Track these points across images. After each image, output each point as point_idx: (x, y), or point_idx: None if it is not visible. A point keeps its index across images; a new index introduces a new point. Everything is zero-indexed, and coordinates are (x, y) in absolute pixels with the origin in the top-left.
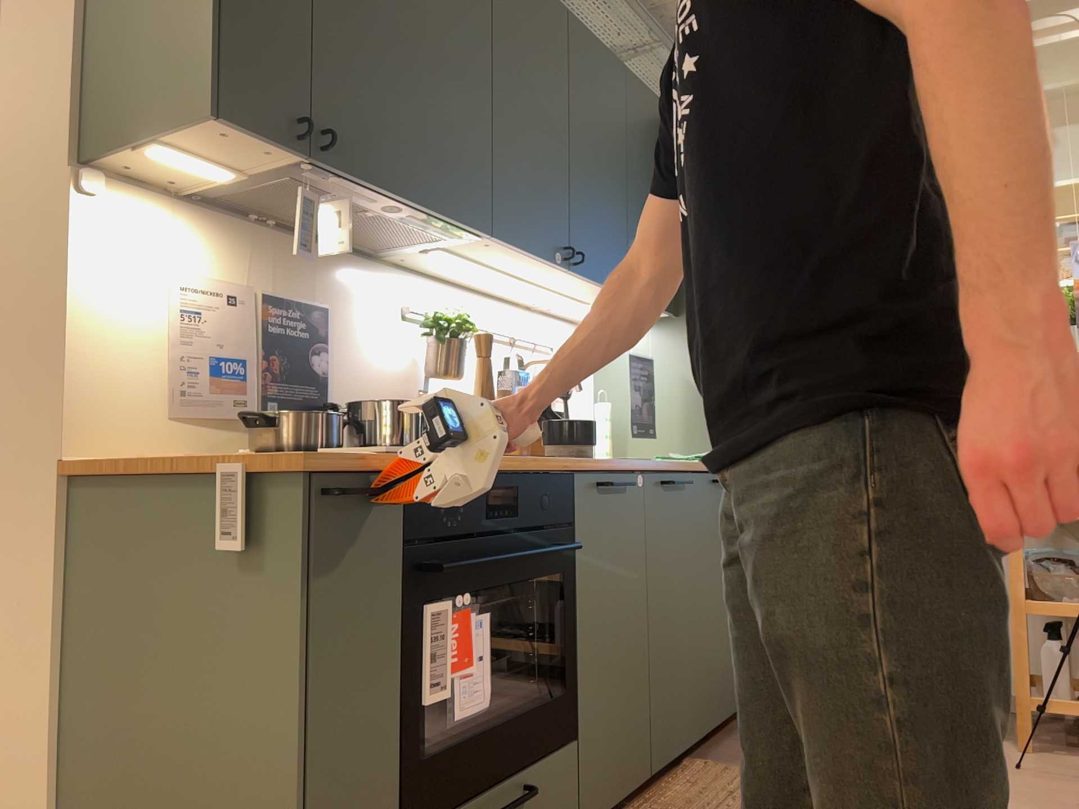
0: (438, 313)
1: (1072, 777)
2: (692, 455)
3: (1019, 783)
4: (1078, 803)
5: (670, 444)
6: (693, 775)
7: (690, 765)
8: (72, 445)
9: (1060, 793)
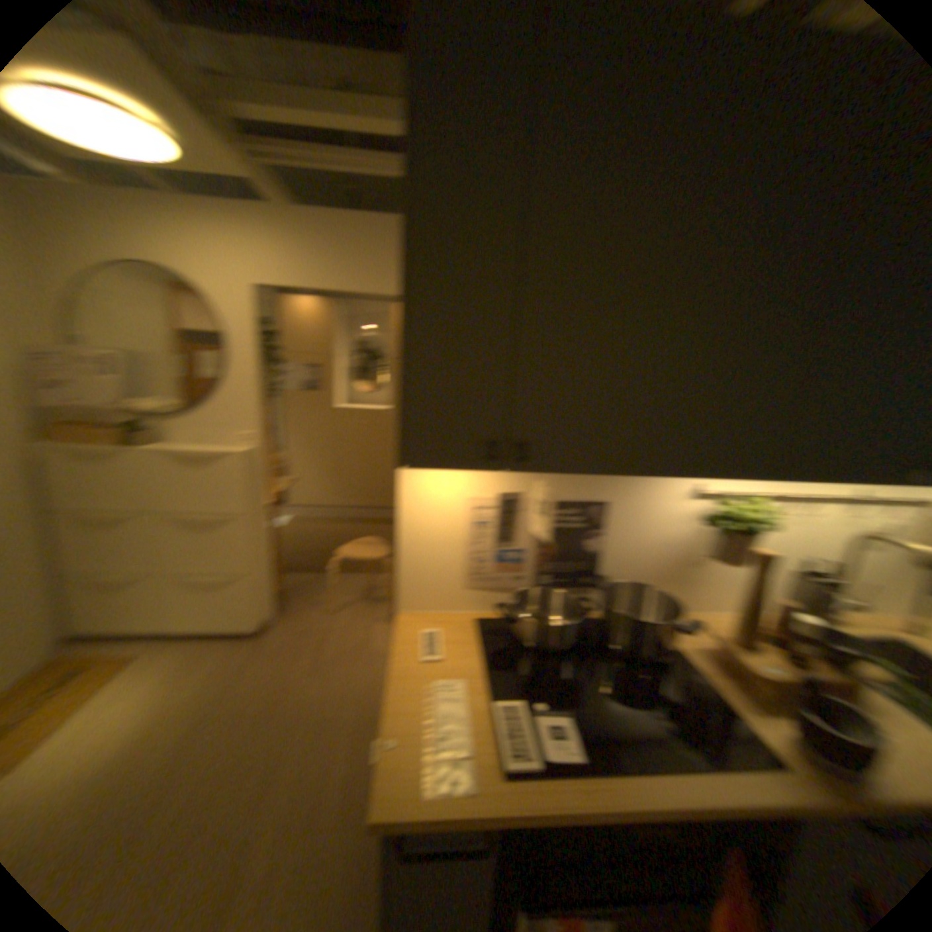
0: (735, 502)
1: None
2: None
3: None
4: None
5: None
6: None
7: None
8: (407, 603)
9: None
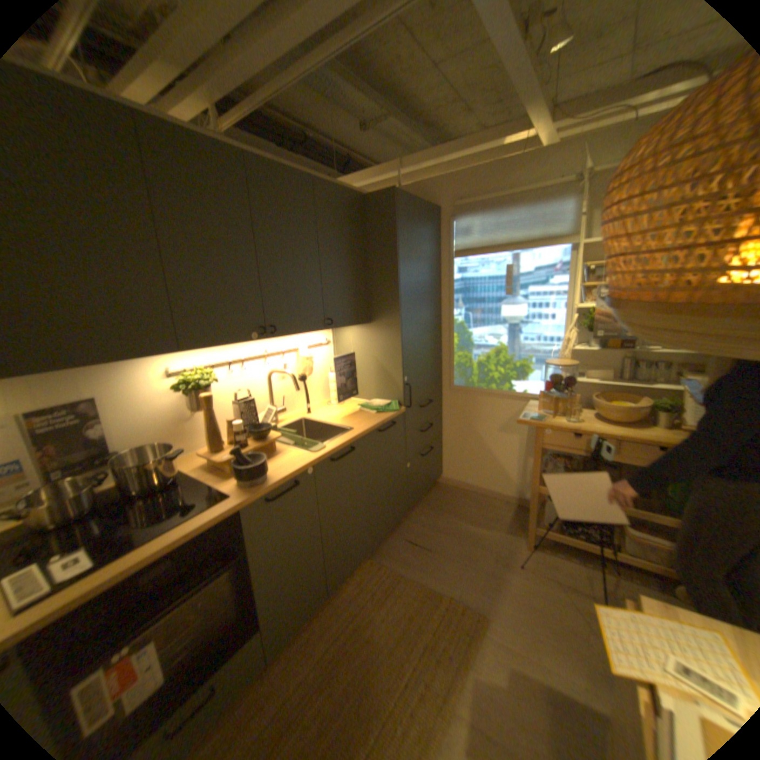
0: (186, 375)
1: (545, 578)
2: (378, 399)
3: (517, 584)
4: (541, 606)
5: (369, 391)
6: (361, 576)
7: (362, 567)
8: None
9: (535, 595)
